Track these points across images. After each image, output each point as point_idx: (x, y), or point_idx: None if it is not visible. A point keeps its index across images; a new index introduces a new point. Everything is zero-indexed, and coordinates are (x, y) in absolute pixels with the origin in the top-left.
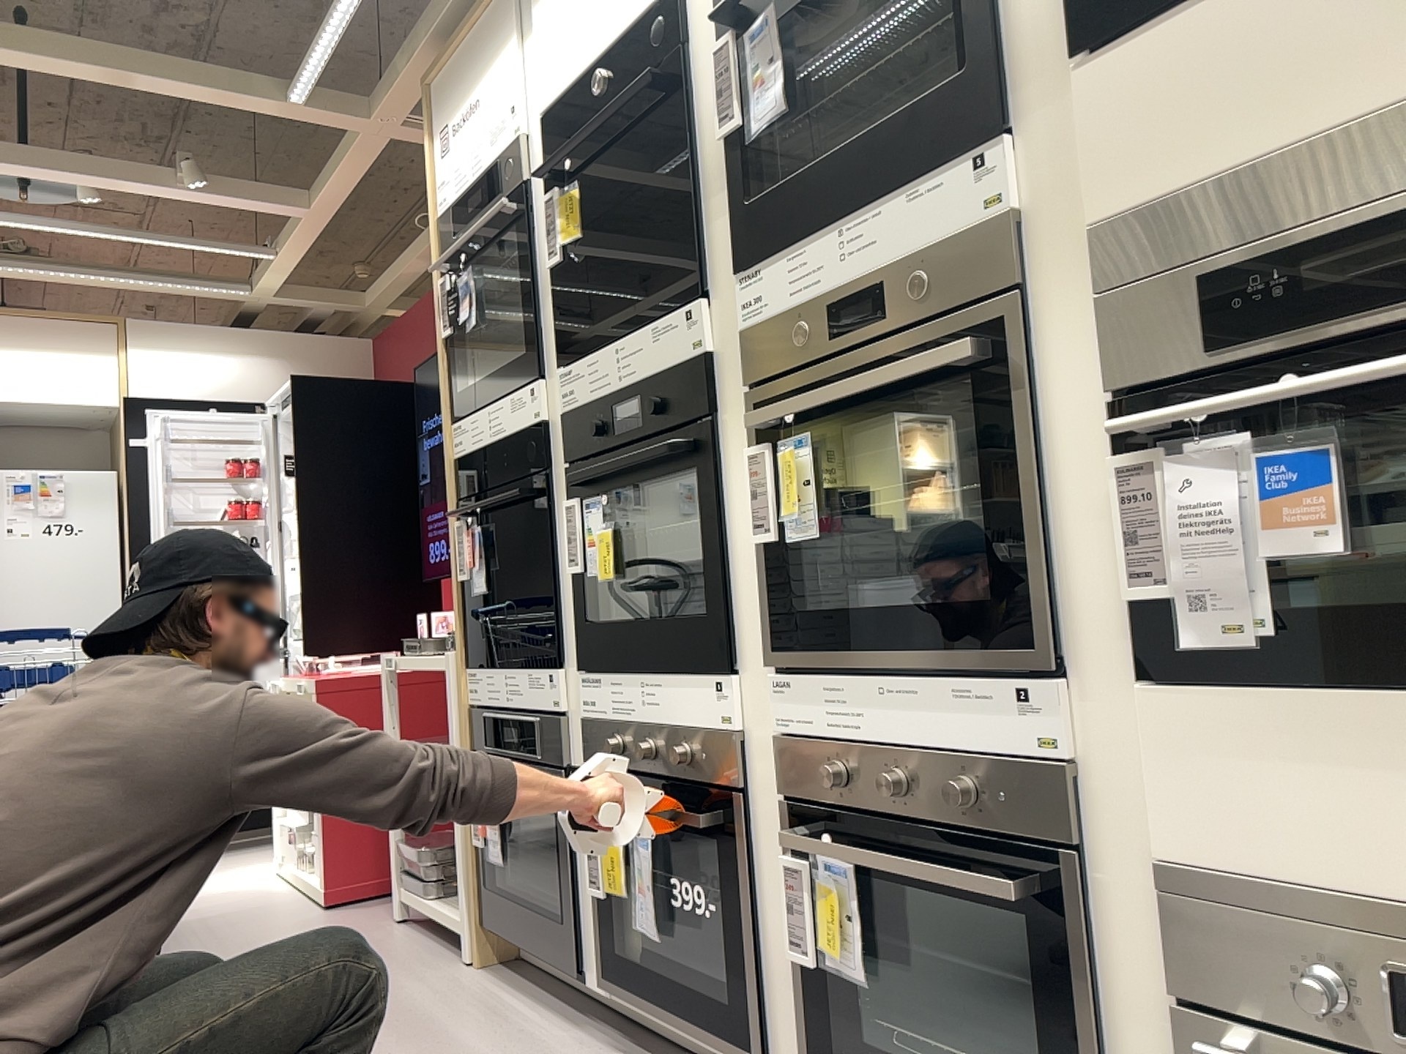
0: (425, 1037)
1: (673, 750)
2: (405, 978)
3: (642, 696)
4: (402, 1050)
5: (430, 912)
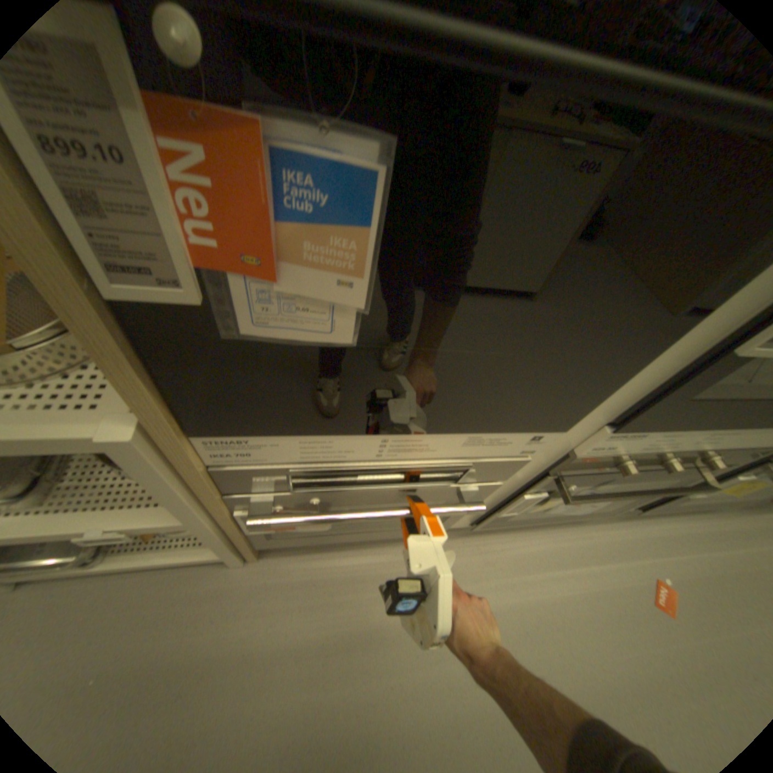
0: (374, 648)
1: (703, 456)
2: (218, 629)
3: (708, 437)
4: (386, 674)
5: (115, 568)
